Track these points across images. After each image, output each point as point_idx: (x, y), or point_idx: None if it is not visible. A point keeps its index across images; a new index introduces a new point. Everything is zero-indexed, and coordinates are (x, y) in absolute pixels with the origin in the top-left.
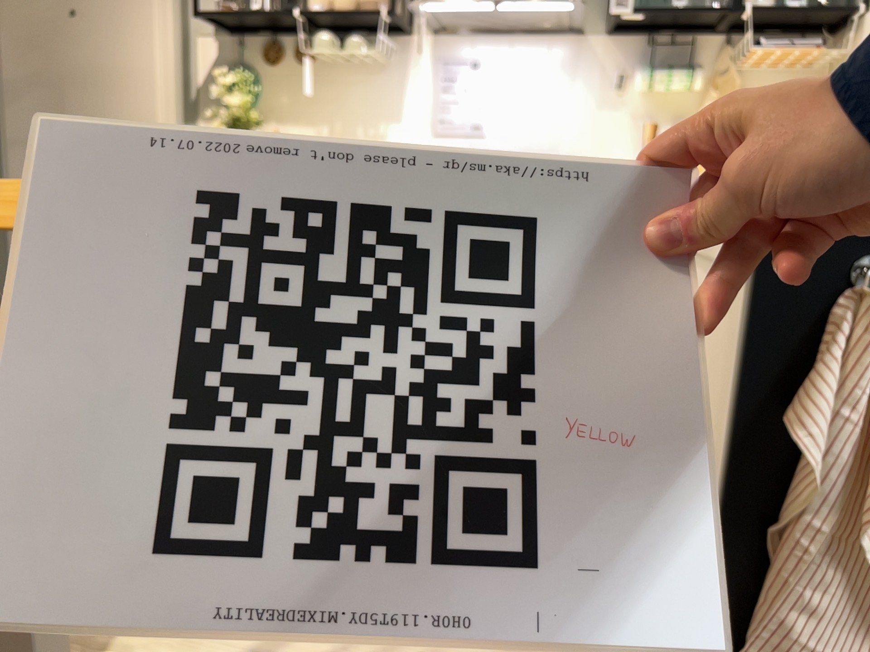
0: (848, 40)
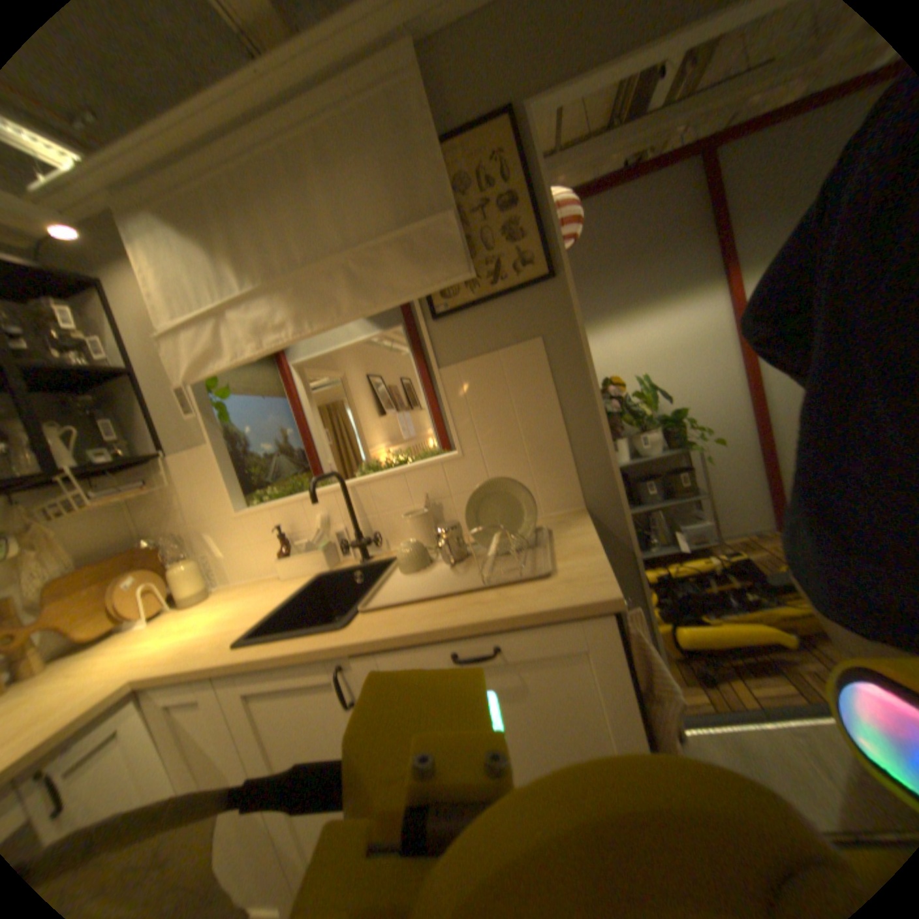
0: (144, 474)
